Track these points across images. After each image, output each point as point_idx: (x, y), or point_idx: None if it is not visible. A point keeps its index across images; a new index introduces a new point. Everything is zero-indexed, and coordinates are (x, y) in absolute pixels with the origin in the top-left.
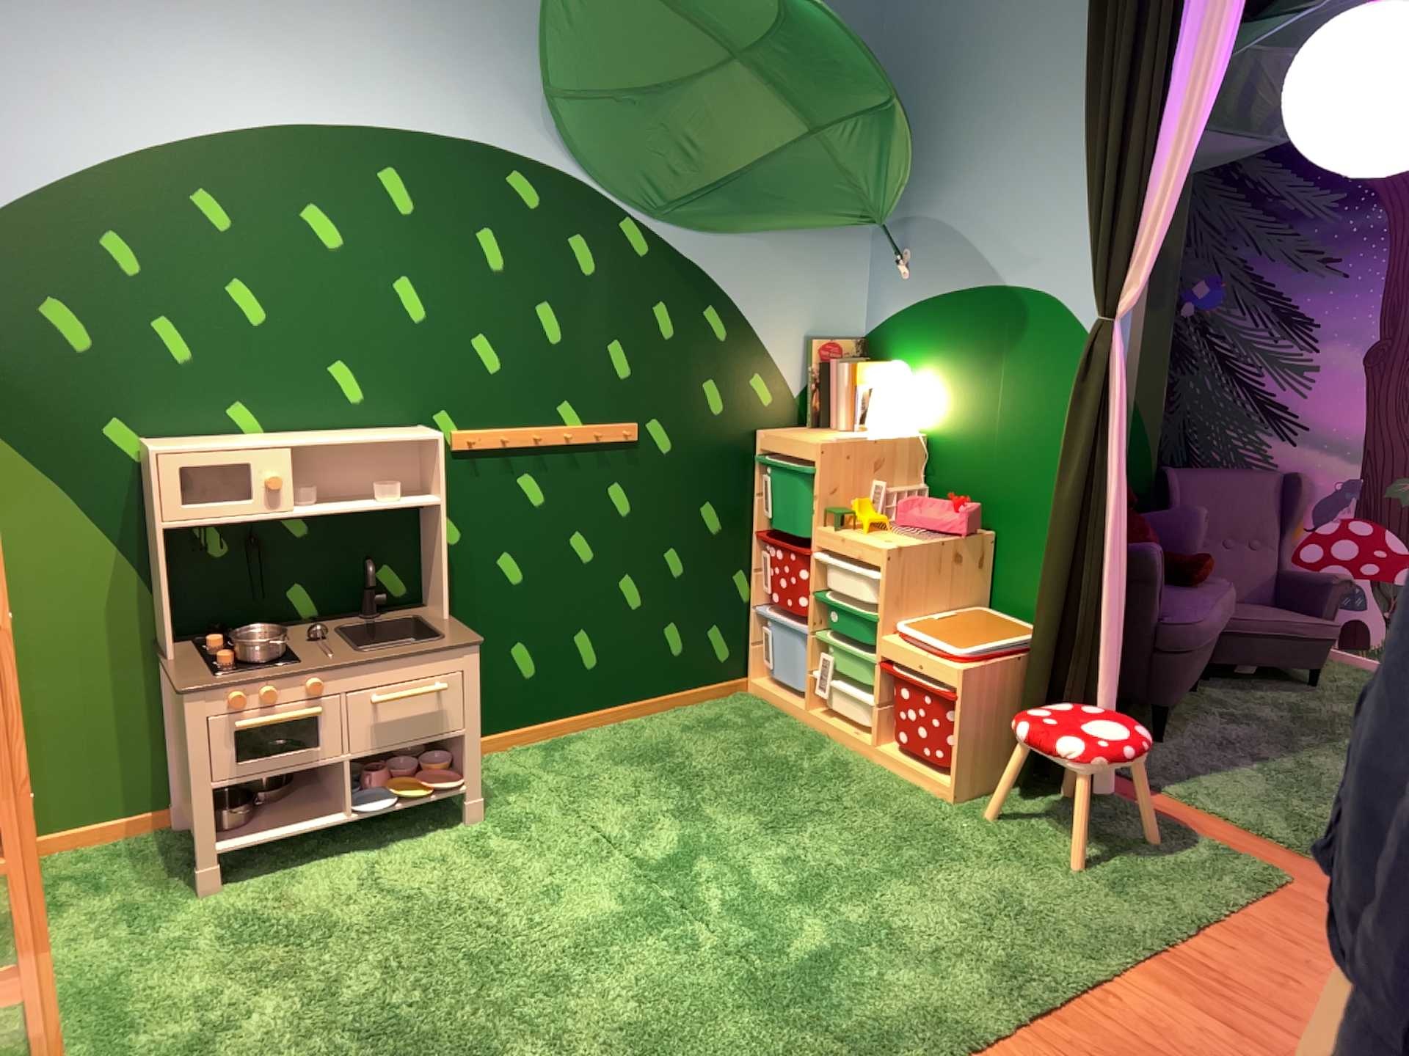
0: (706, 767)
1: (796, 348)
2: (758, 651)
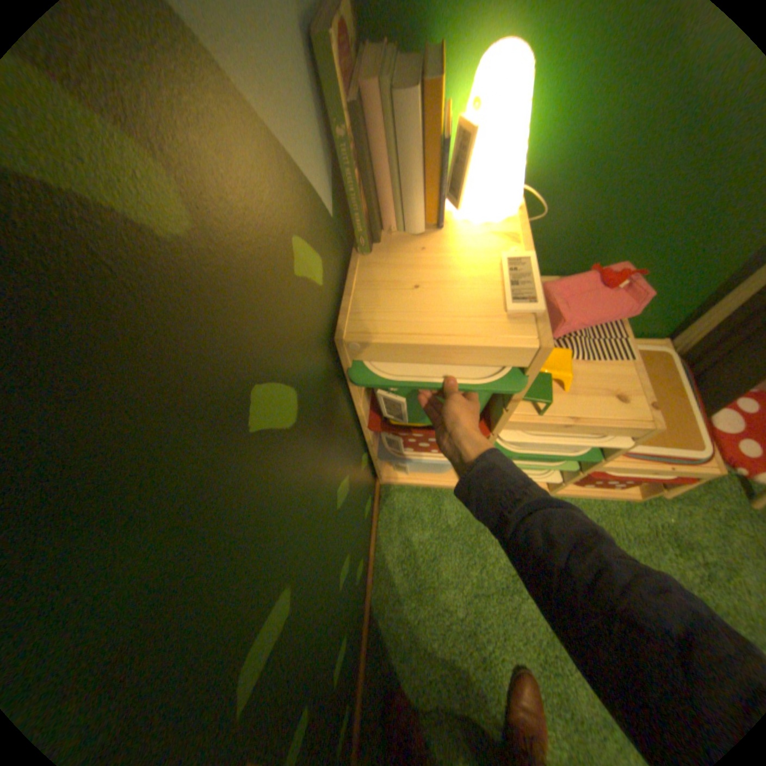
0: (494, 636)
1: (307, 87)
2: (381, 467)
